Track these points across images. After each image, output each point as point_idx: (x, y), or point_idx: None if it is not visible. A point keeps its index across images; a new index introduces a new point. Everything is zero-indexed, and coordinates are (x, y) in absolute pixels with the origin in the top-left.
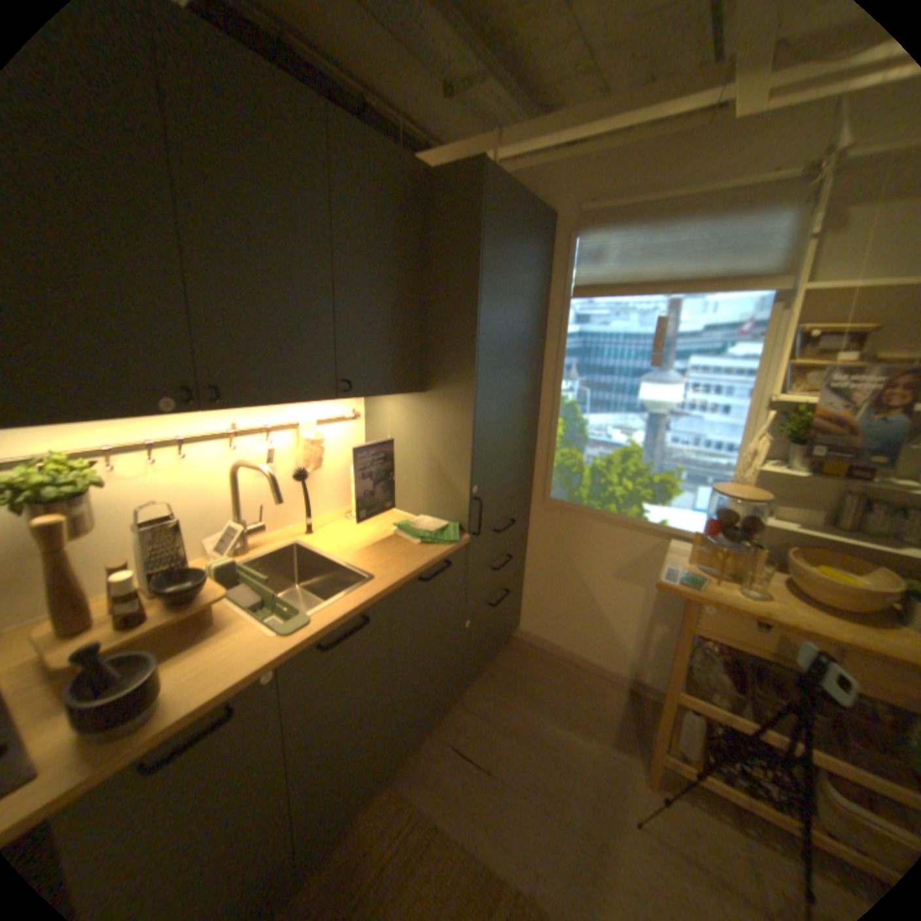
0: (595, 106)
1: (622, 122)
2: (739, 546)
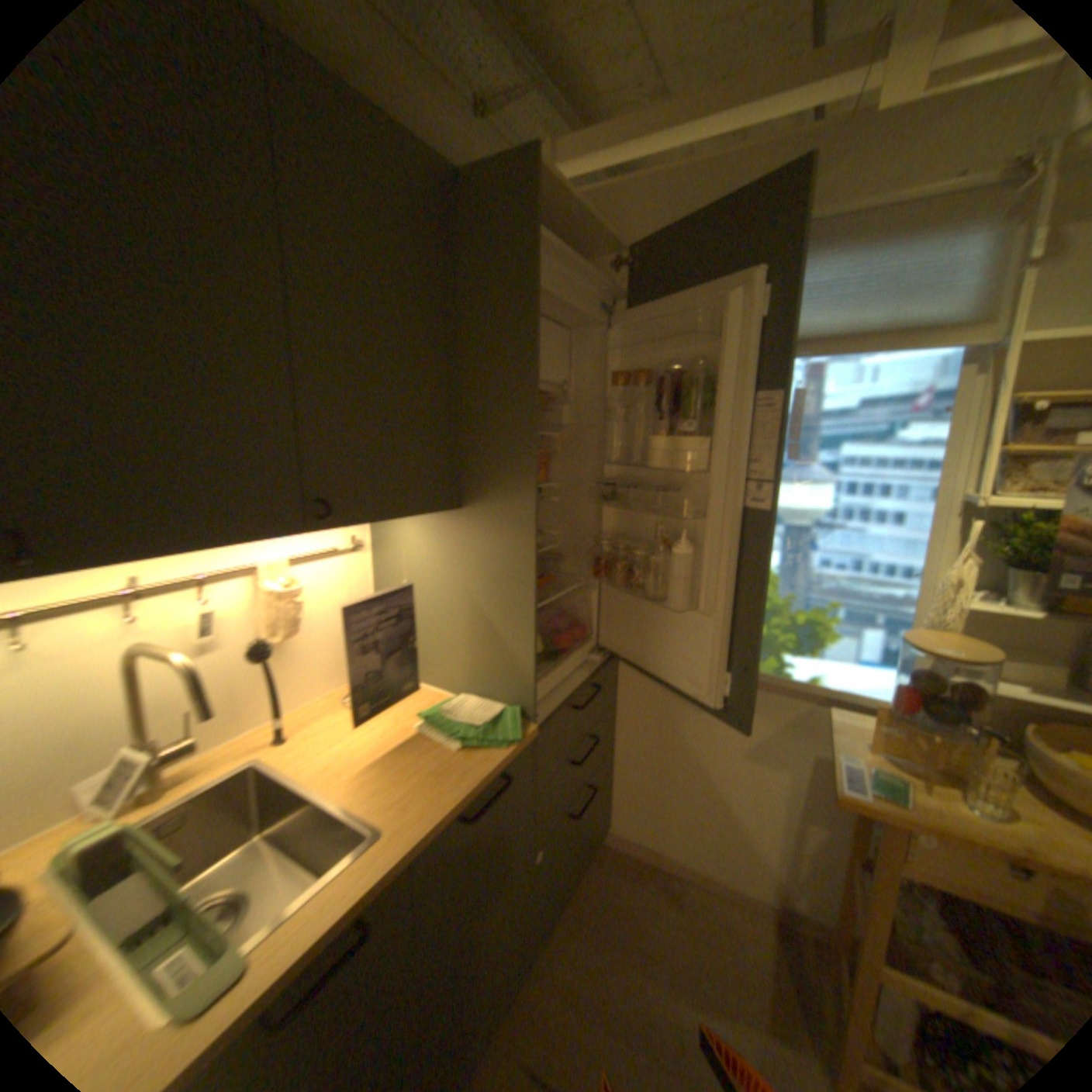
0: (685, 101)
1: (724, 124)
2: (953, 728)
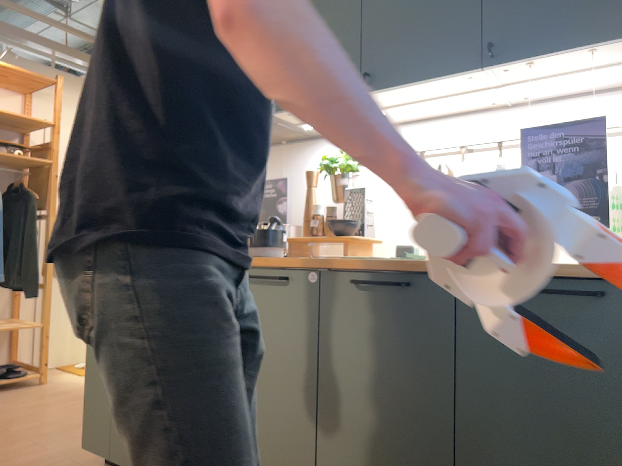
0: None
1: None
2: None
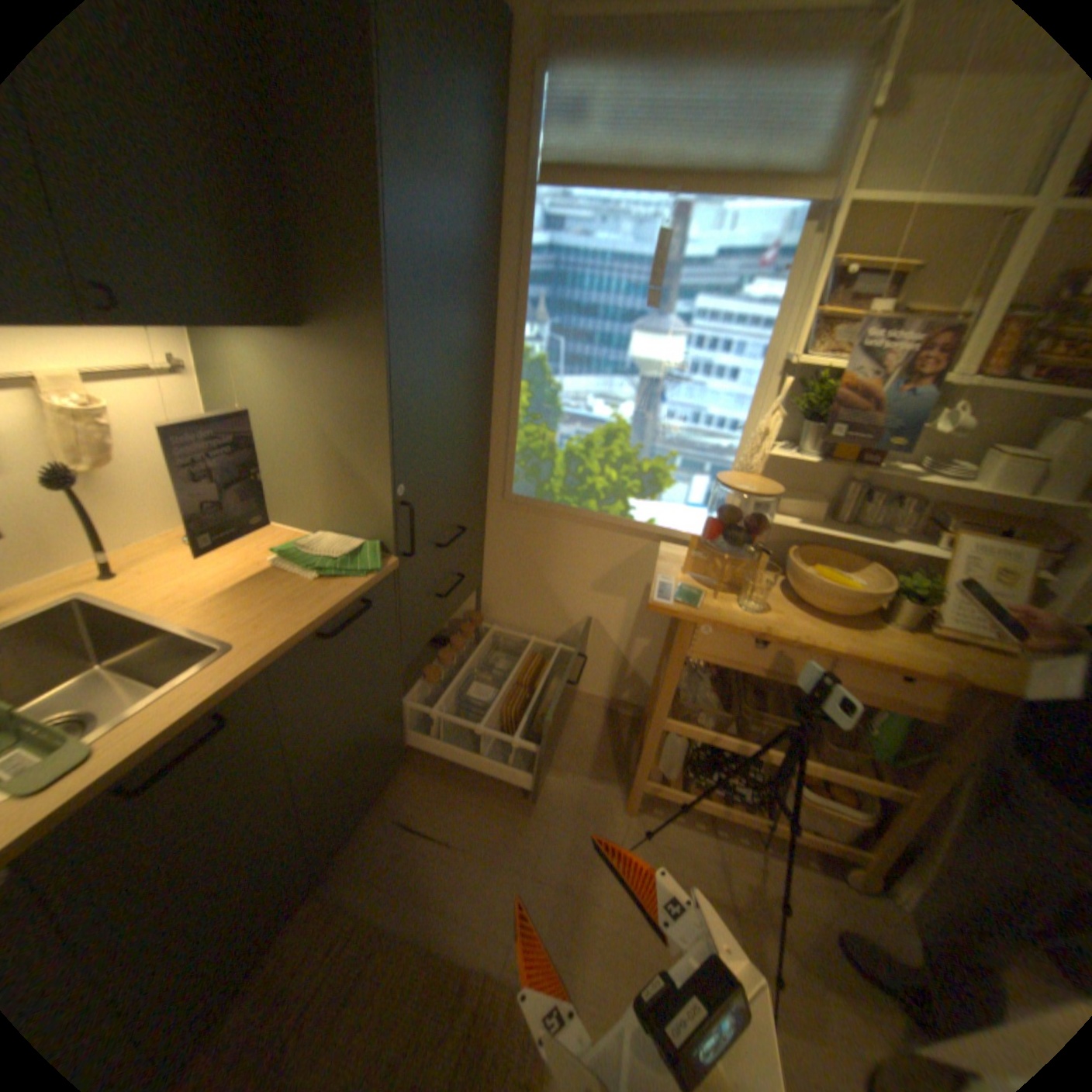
0: None
1: None
2: (739, 549)
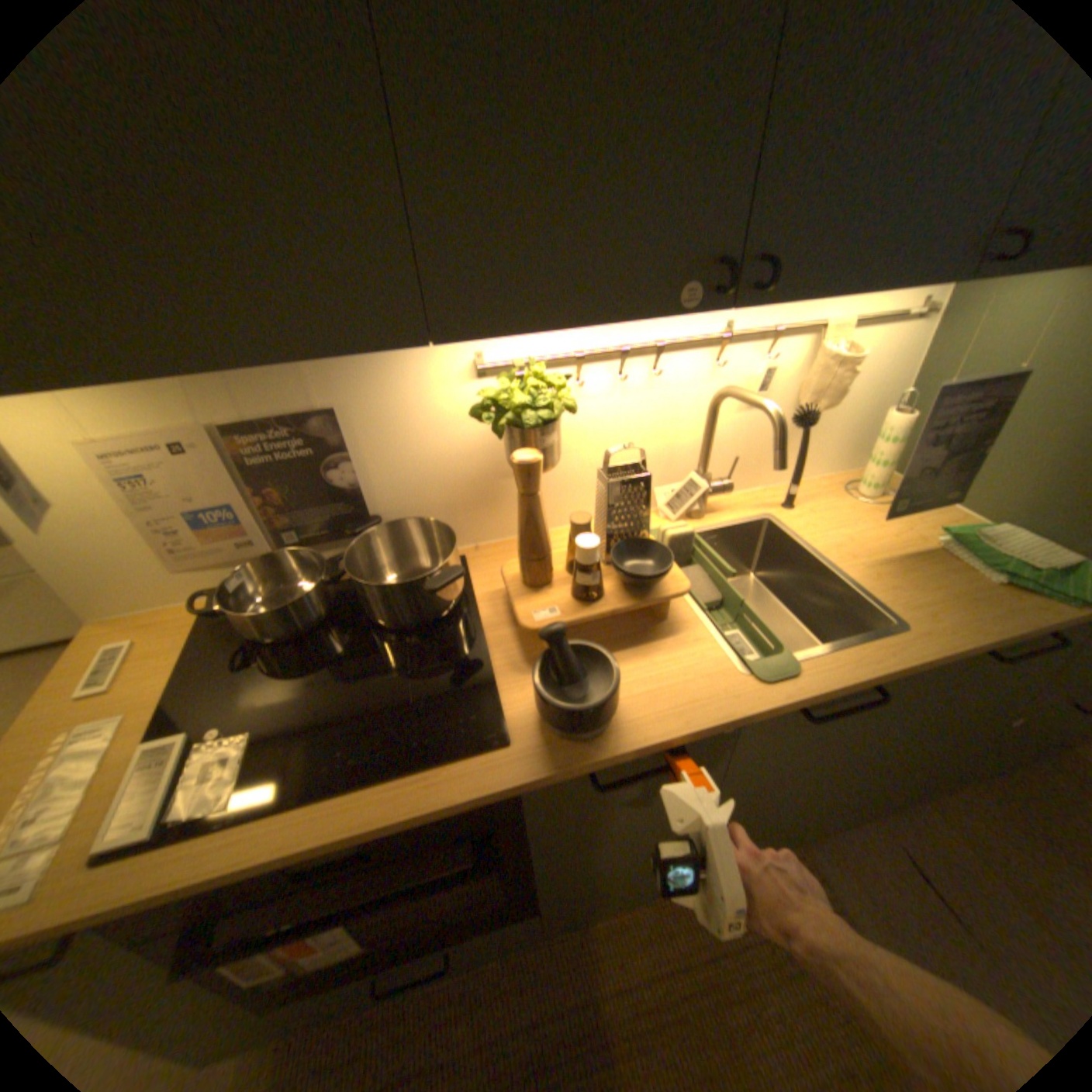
0: None
1: None
2: None
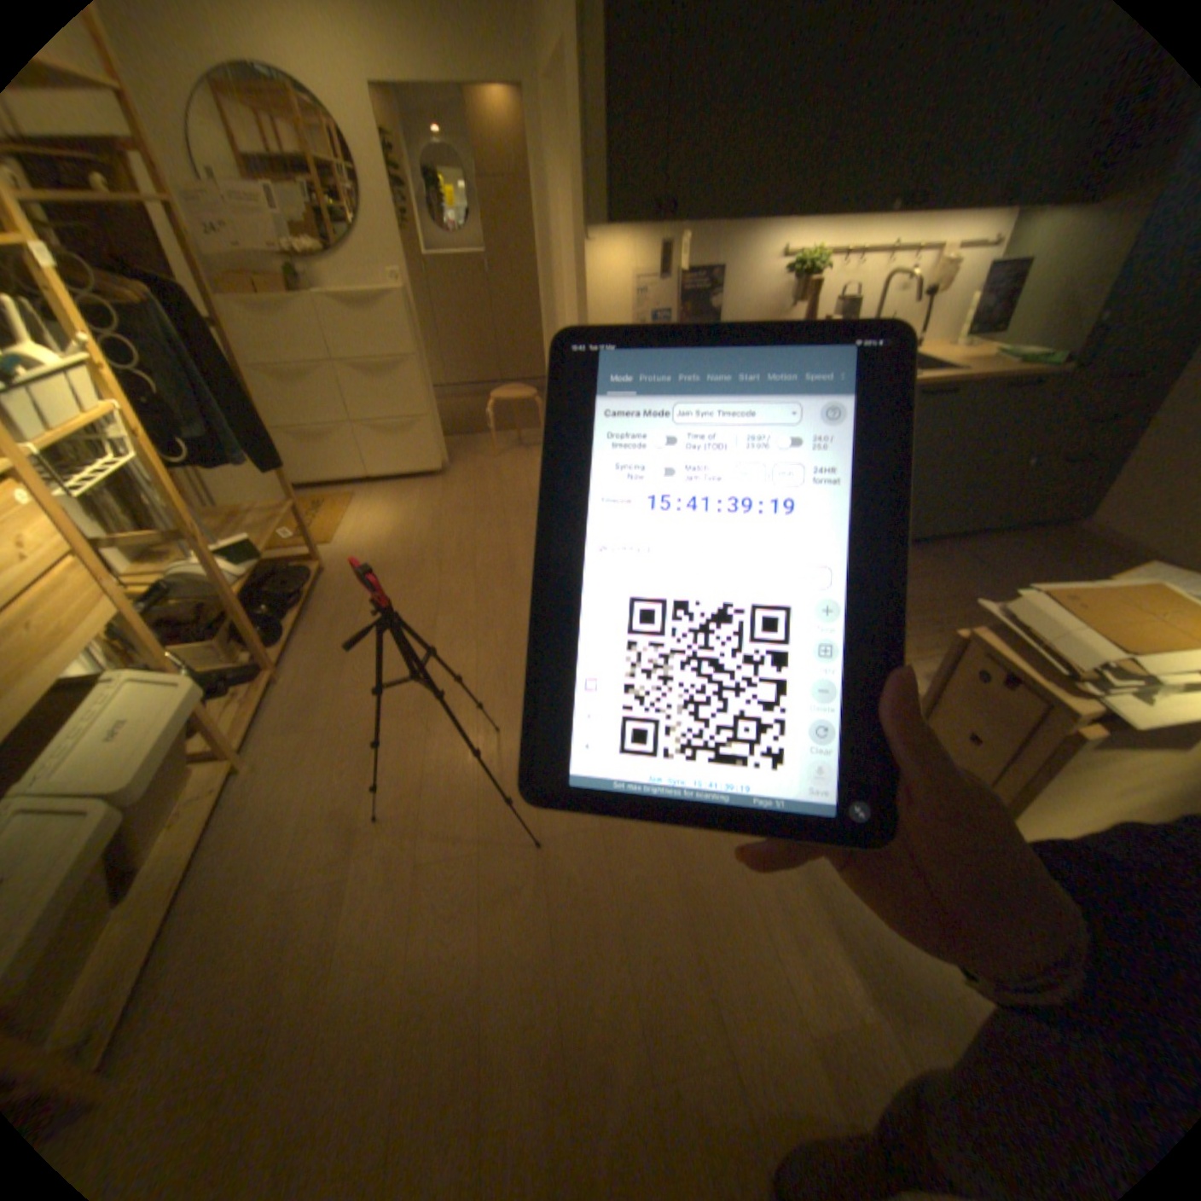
0: None
1: None
2: None
